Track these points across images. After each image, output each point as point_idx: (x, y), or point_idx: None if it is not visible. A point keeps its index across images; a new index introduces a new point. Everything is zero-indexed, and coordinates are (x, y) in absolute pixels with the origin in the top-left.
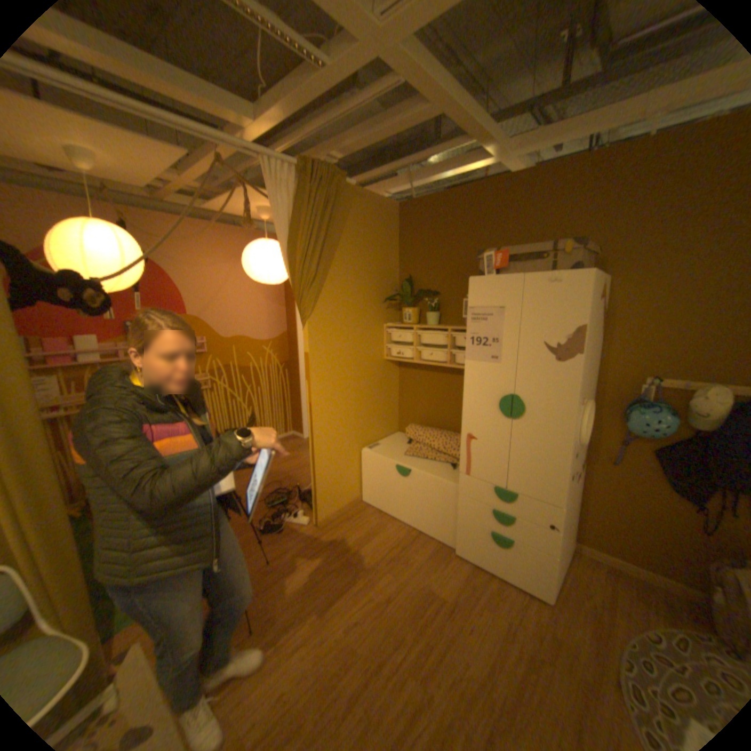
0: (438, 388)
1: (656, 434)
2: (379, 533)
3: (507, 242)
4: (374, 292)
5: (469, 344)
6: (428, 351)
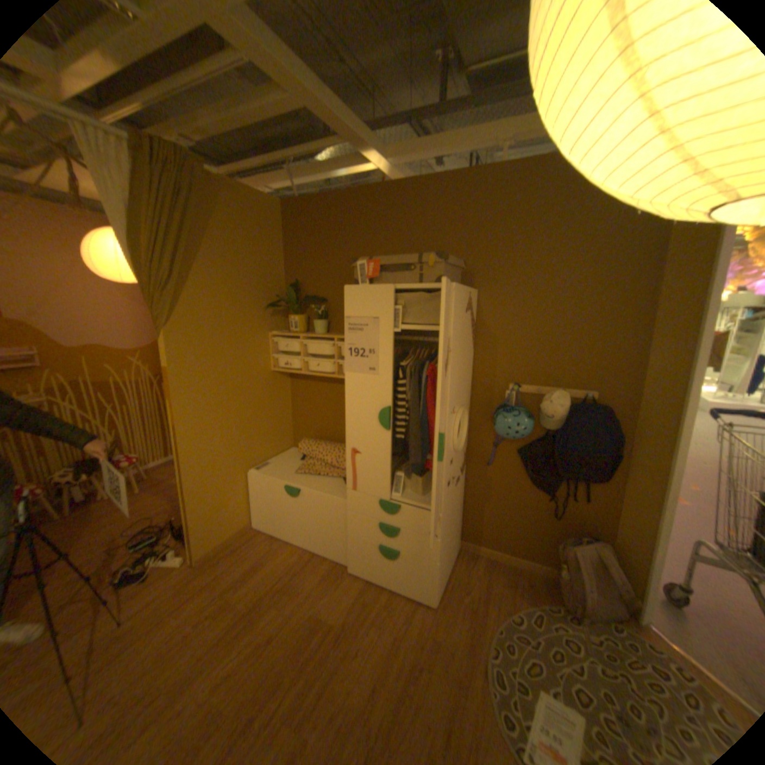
0: (331, 399)
1: (516, 435)
2: (267, 563)
3: (389, 251)
4: (255, 296)
5: (349, 356)
6: (316, 361)
